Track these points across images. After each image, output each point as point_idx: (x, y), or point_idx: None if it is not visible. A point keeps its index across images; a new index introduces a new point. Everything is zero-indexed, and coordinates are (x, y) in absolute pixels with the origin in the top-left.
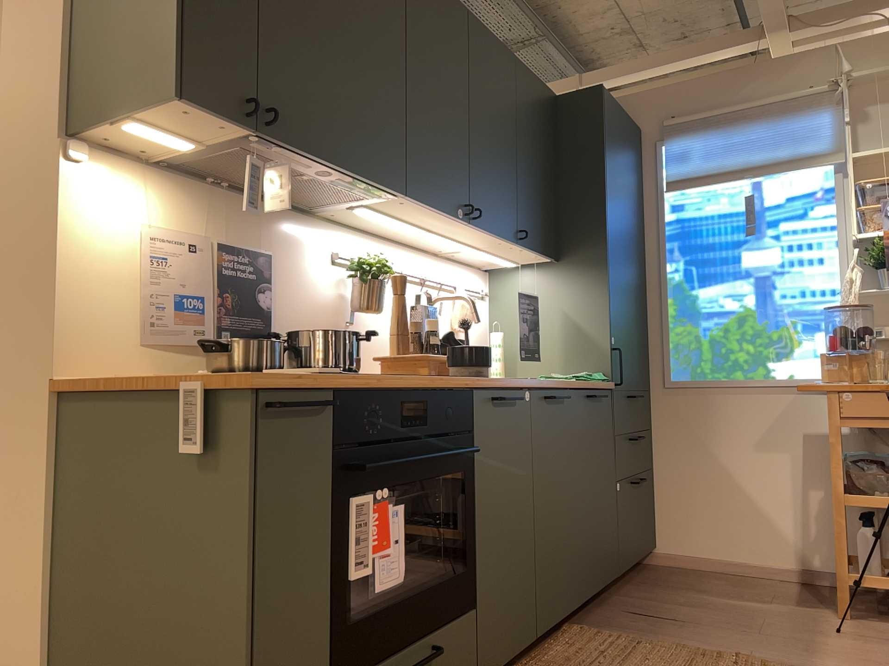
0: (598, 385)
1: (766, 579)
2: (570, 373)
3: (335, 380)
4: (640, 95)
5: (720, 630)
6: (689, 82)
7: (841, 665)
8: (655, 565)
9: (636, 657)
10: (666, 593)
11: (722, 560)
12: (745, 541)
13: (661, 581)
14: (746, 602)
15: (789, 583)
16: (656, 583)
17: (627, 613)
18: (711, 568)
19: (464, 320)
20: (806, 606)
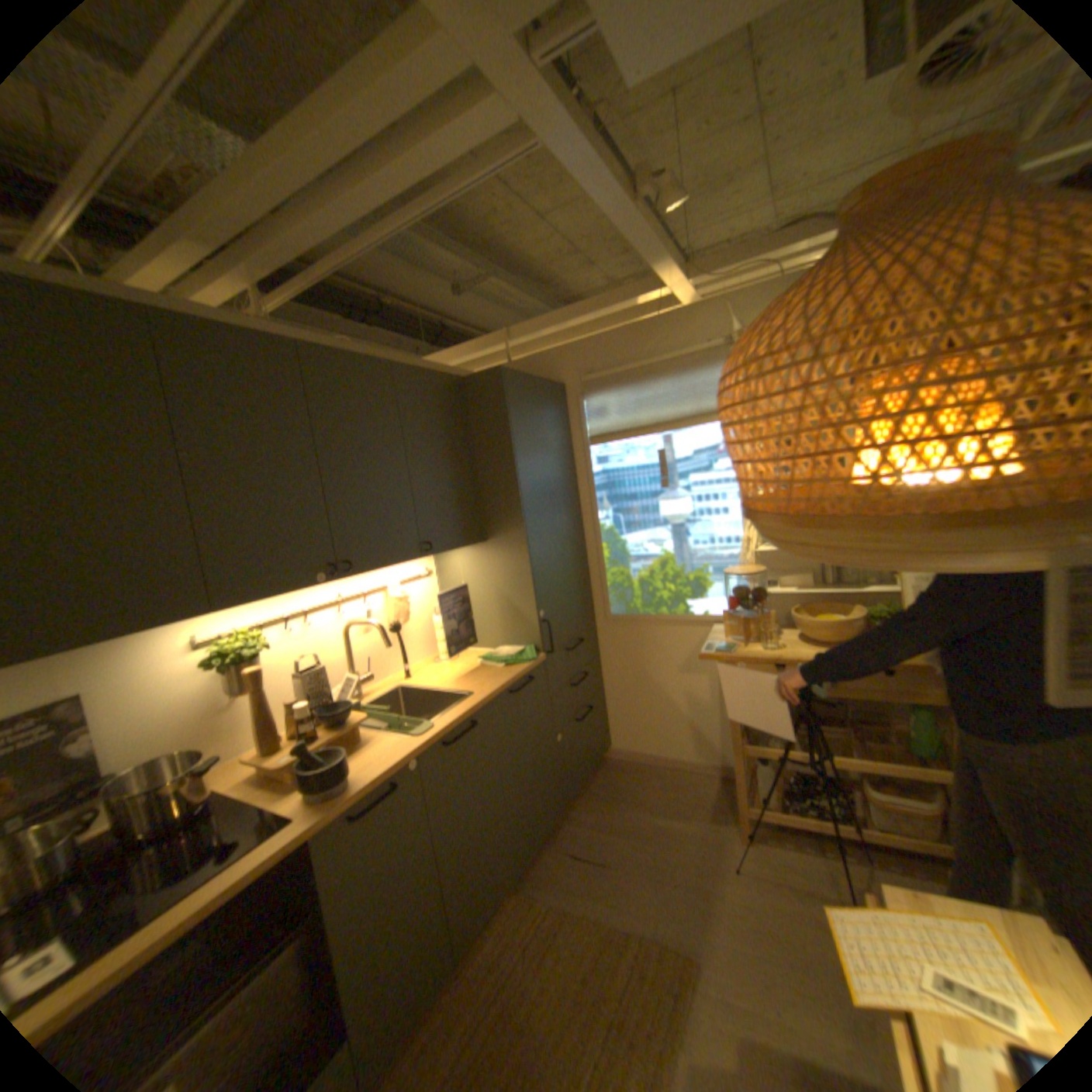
0: (523, 670)
1: (694, 778)
2: (506, 646)
3: None
4: (560, 348)
5: (637, 886)
6: (602, 335)
7: (727, 946)
8: (610, 763)
9: (550, 958)
10: (607, 815)
11: (660, 759)
12: (677, 745)
13: (607, 793)
14: (669, 825)
15: (711, 784)
16: (602, 798)
17: (565, 860)
18: (652, 765)
19: (394, 624)
20: (717, 827)
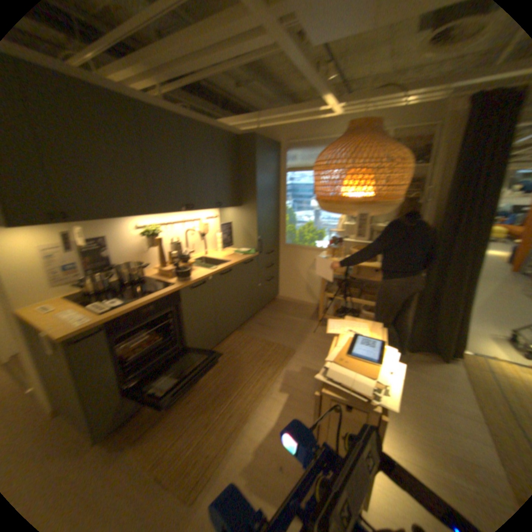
0: (248, 257)
1: (306, 307)
2: (243, 249)
3: (100, 323)
4: (280, 126)
5: (279, 333)
6: (298, 124)
7: (304, 349)
8: (276, 300)
9: (247, 347)
10: (272, 315)
11: (295, 300)
12: (302, 296)
13: (274, 309)
14: (294, 319)
15: (312, 309)
16: (271, 310)
17: (255, 325)
18: (292, 302)
19: (201, 234)
20: (310, 321)
